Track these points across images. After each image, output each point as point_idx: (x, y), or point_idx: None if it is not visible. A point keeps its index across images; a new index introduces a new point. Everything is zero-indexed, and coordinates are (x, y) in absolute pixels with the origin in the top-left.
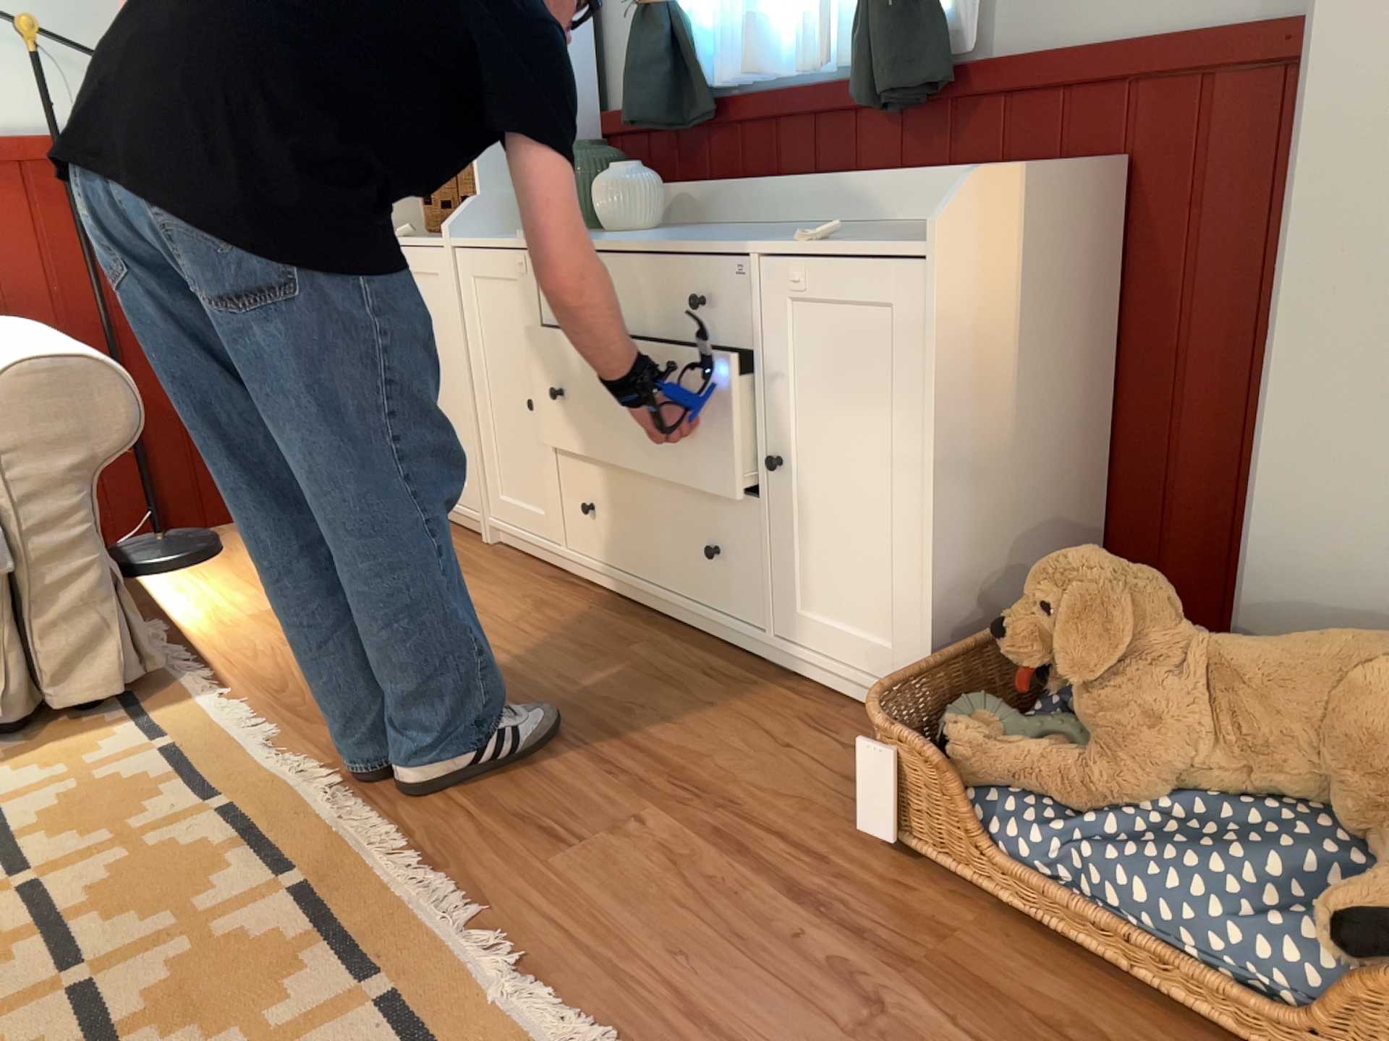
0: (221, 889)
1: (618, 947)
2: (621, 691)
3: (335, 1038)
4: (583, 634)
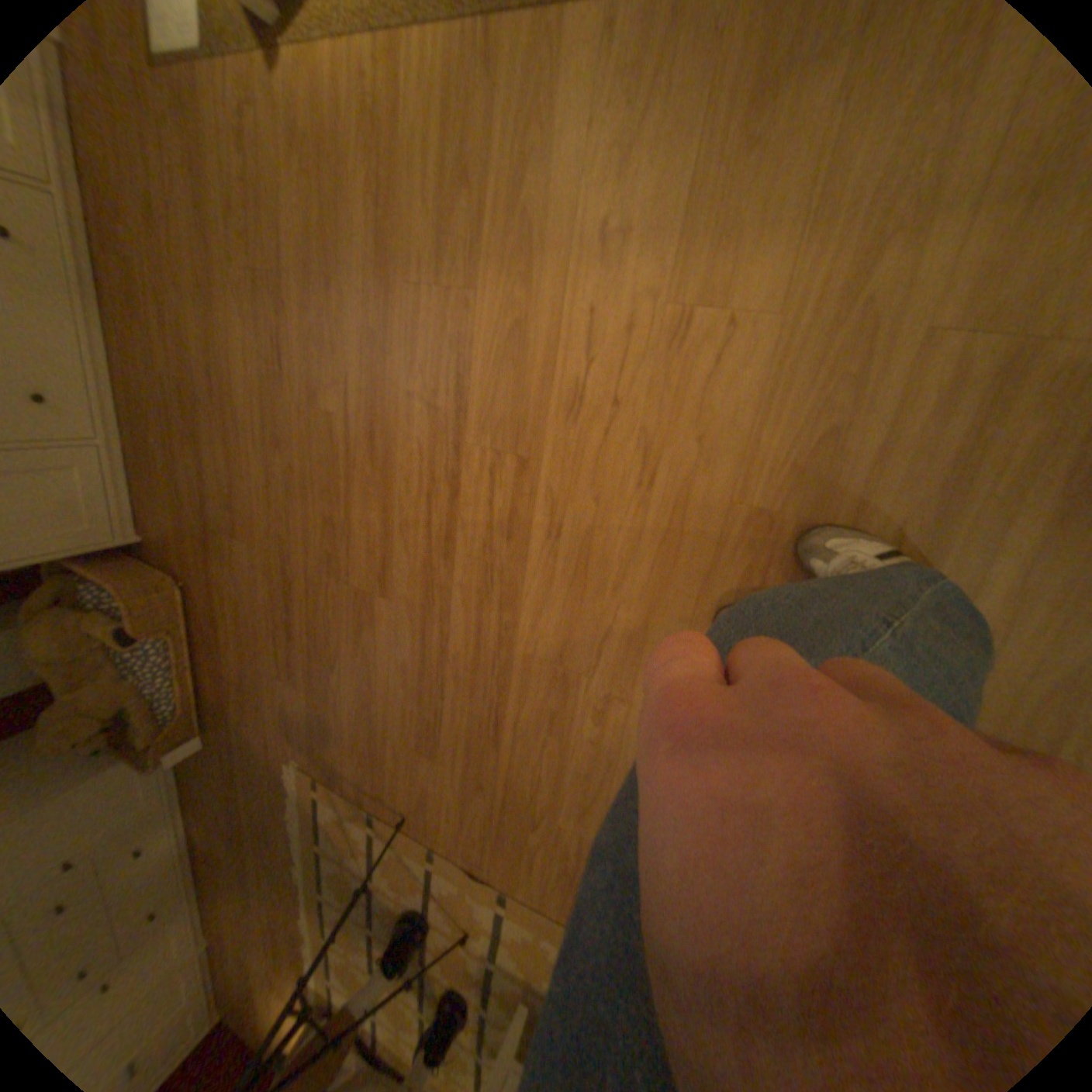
0: (325, 915)
1: (262, 793)
2: (209, 842)
3: (320, 850)
4: (202, 870)
